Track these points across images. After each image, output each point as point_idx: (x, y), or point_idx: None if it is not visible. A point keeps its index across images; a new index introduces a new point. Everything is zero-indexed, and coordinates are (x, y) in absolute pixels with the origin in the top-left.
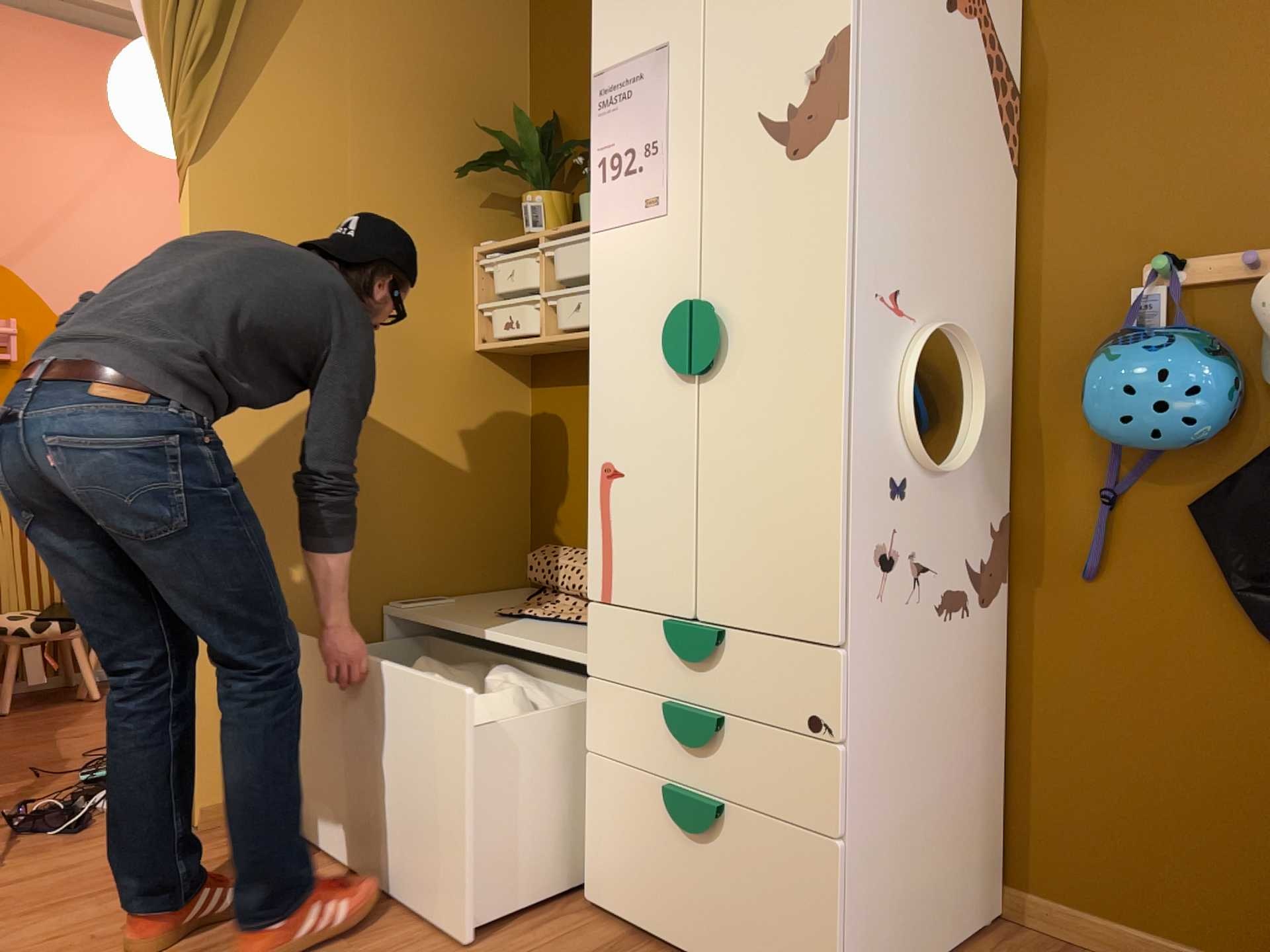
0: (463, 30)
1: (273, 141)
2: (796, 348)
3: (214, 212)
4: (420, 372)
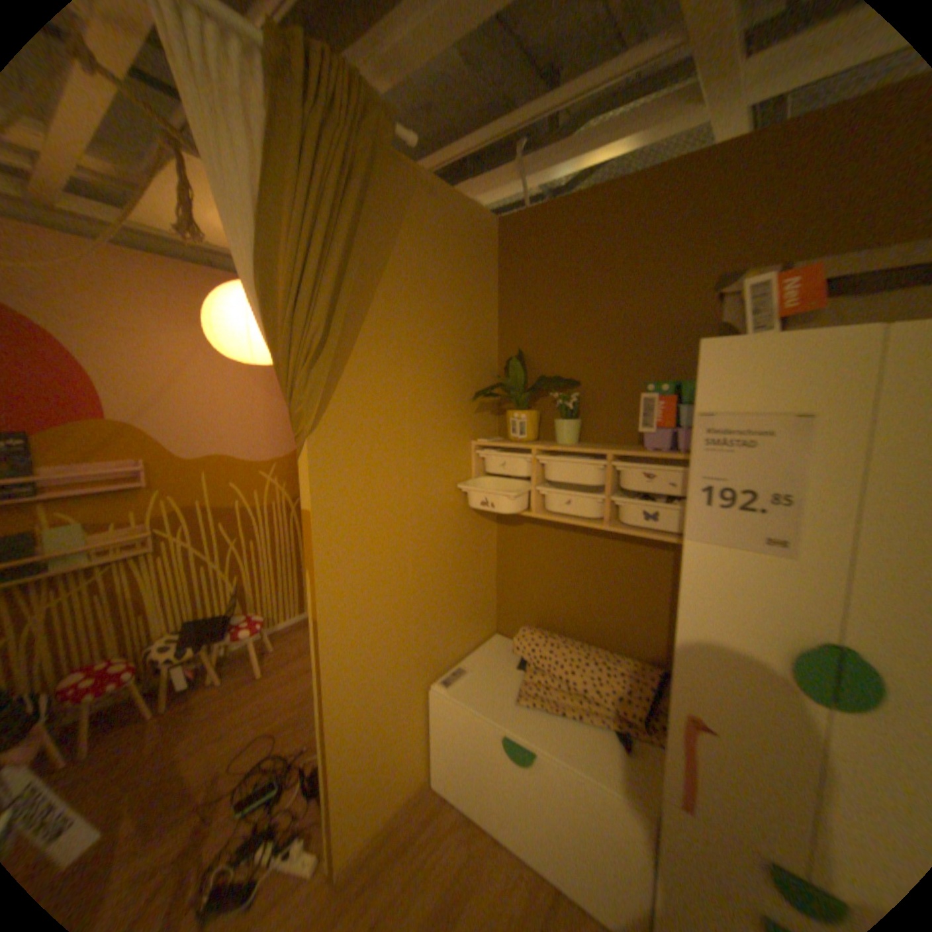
0: (464, 294)
1: (359, 401)
2: None
3: (324, 467)
4: (446, 531)
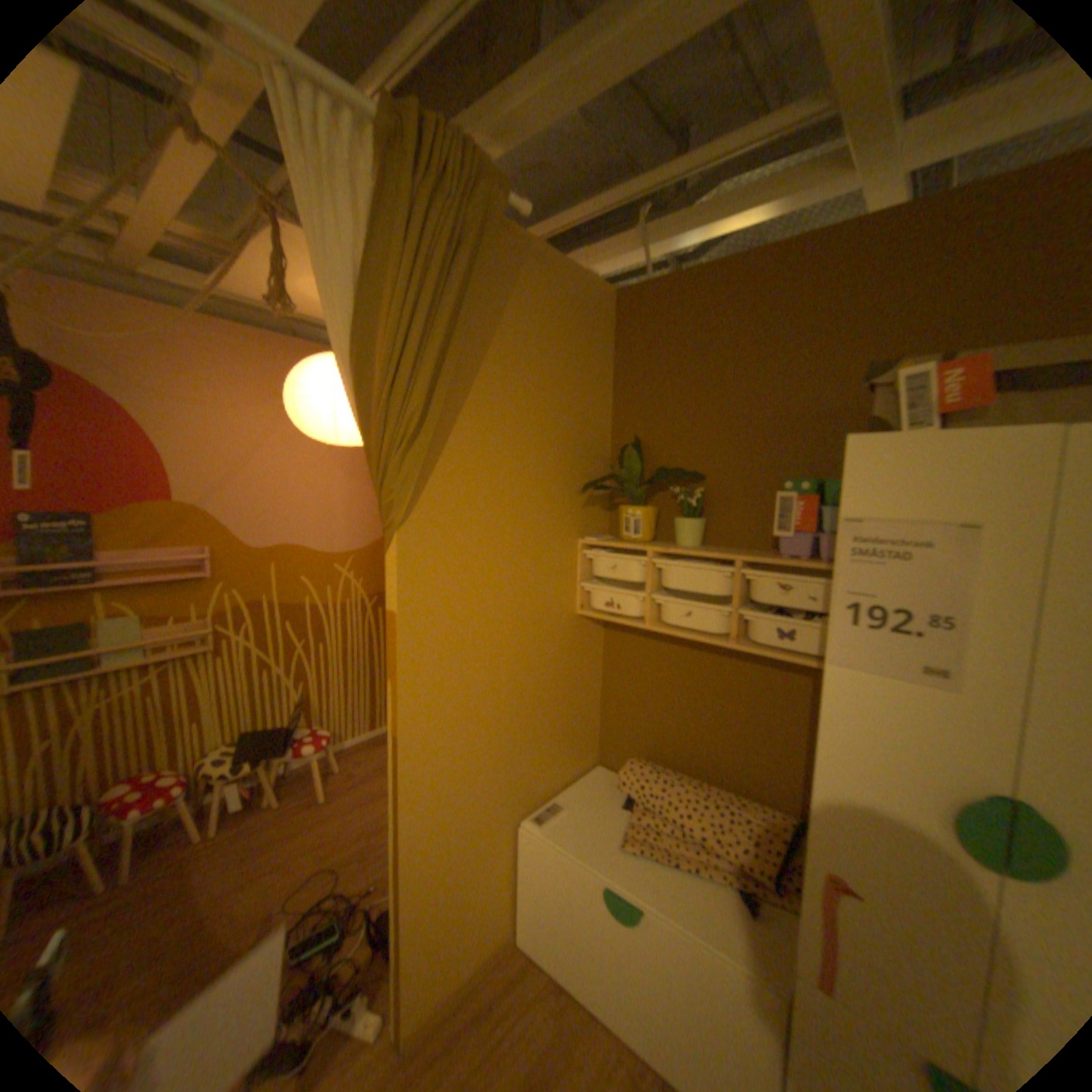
0: (575, 374)
1: (454, 492)
2: None
3: (413, 564)
4: (544, 642)
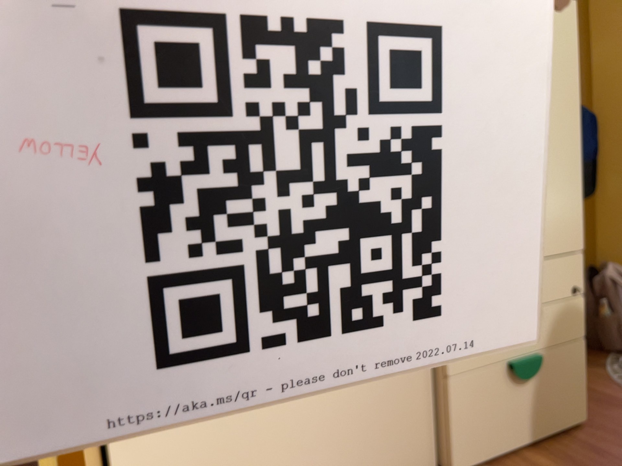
0: None
1: None
2: (563, 108)
3: None
4: None
